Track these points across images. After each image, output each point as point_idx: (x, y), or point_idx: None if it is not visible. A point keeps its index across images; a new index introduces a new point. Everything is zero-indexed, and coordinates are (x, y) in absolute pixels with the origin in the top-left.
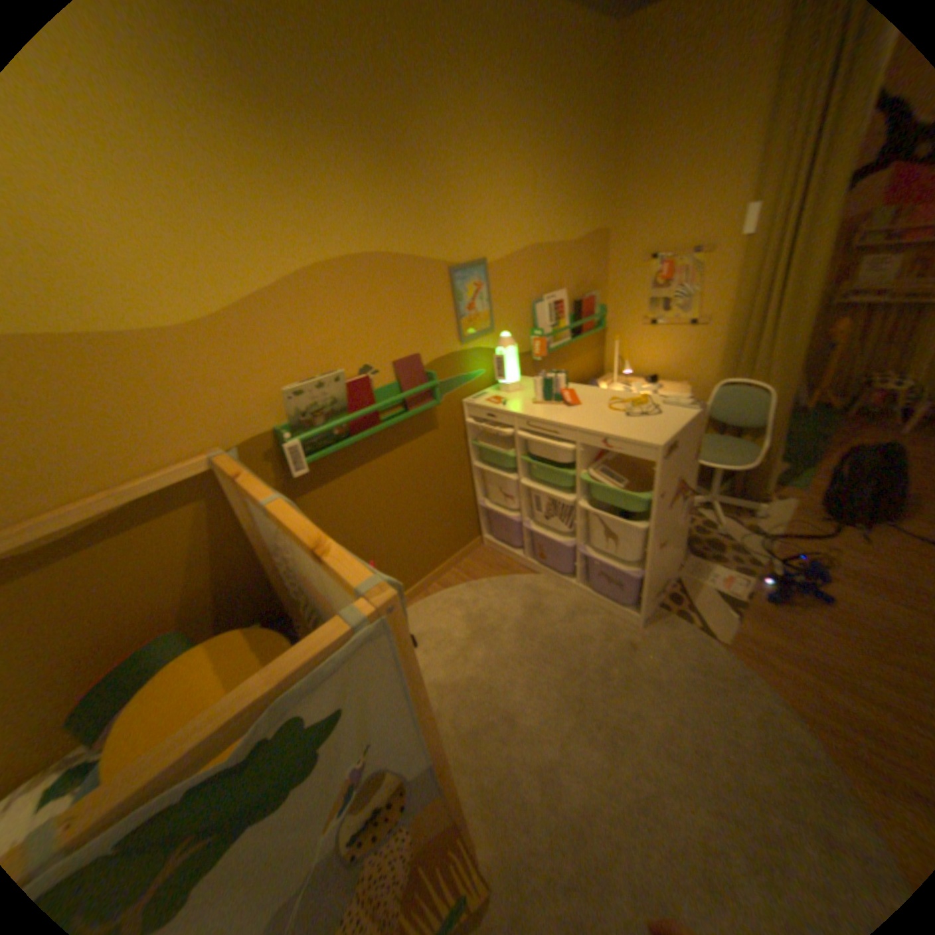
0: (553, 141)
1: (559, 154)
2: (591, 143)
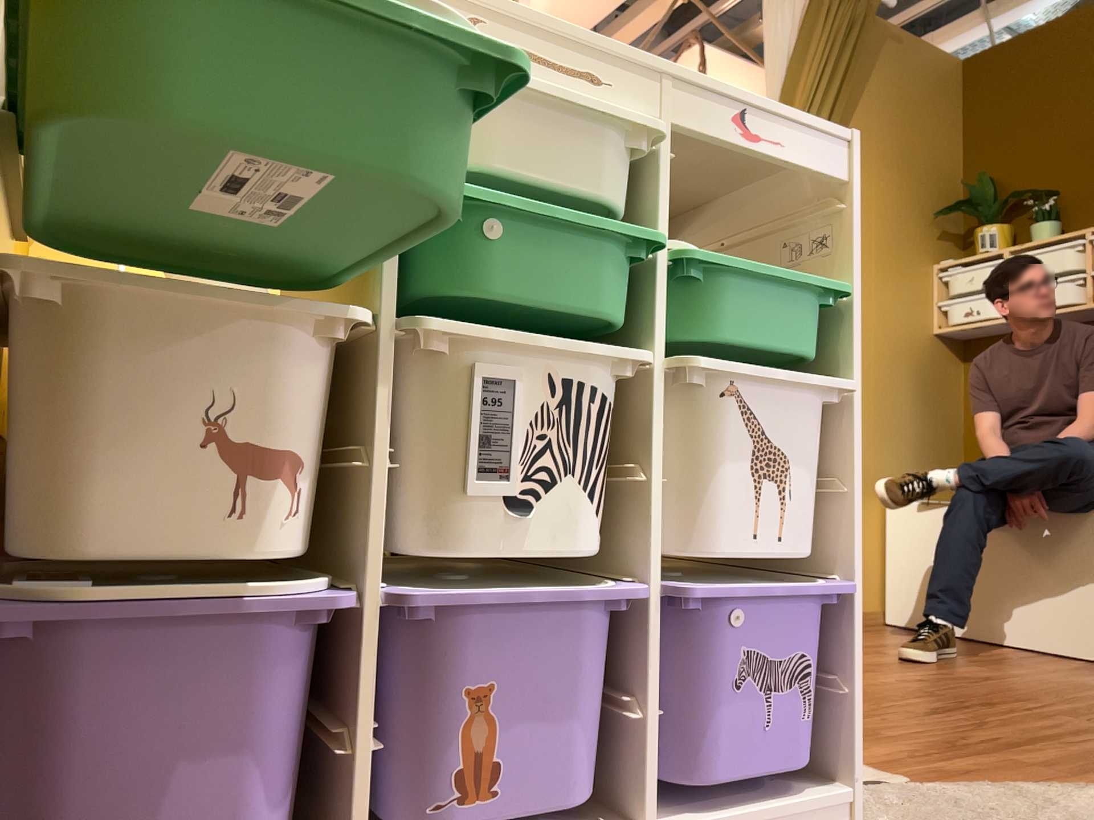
0: None
1: None
2: None
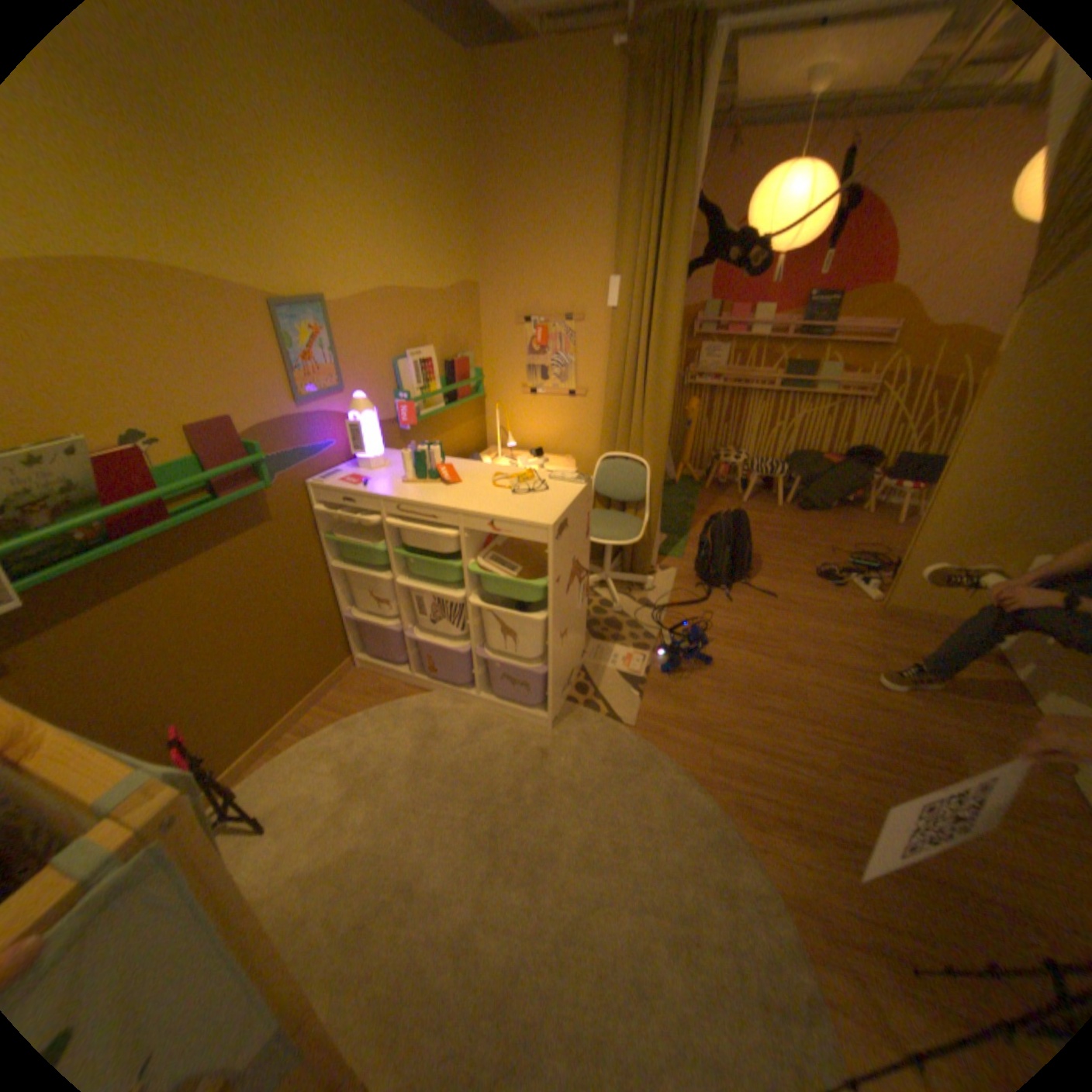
0: (401, 166)
1: (410, 183)
2: (447, 181)
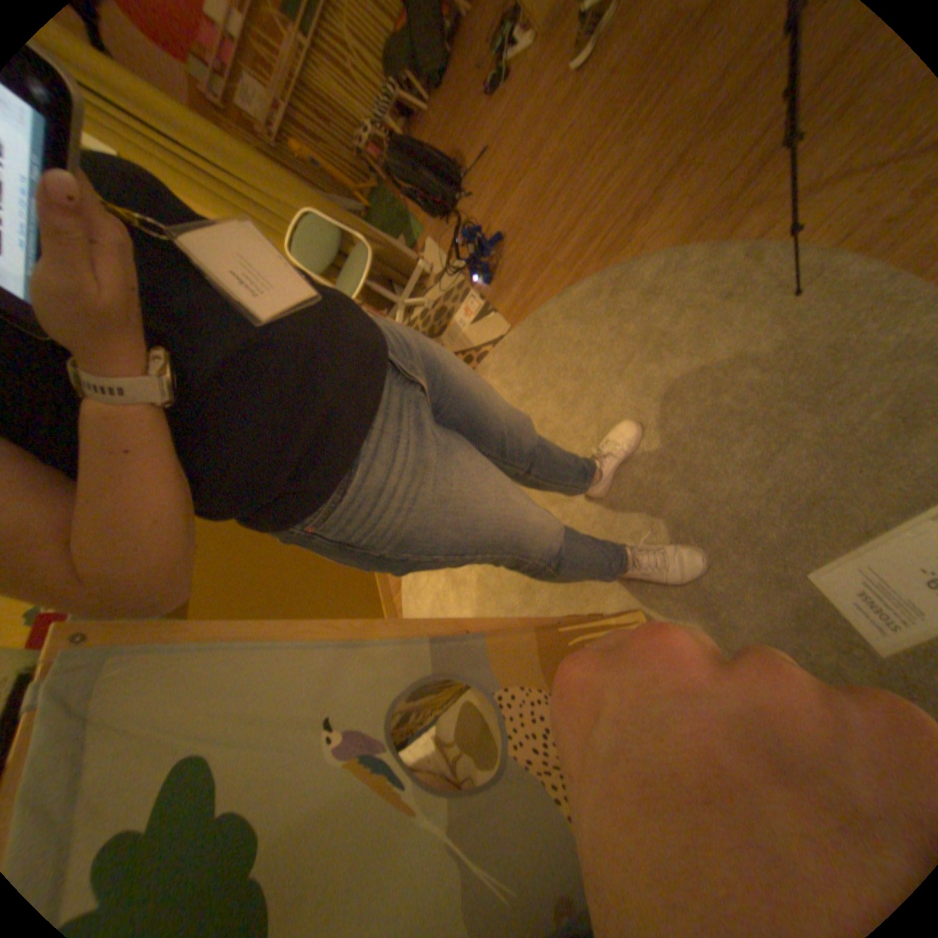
0: None
1: None
2: None
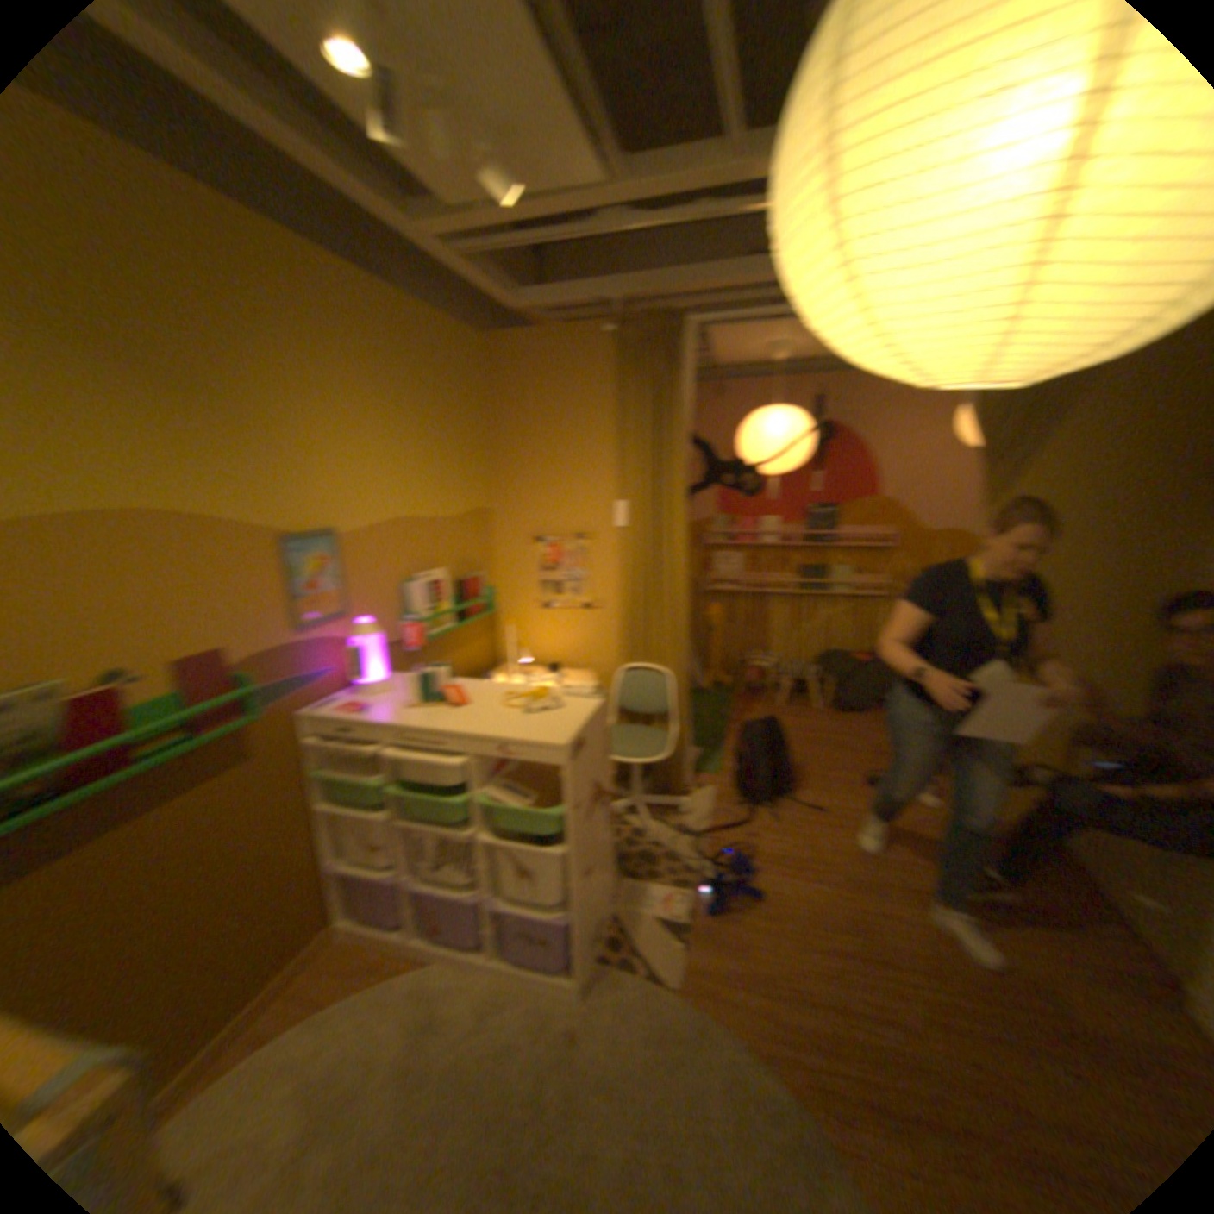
0: (424, 418)
1: (432, 431)
2: (467, 427)
